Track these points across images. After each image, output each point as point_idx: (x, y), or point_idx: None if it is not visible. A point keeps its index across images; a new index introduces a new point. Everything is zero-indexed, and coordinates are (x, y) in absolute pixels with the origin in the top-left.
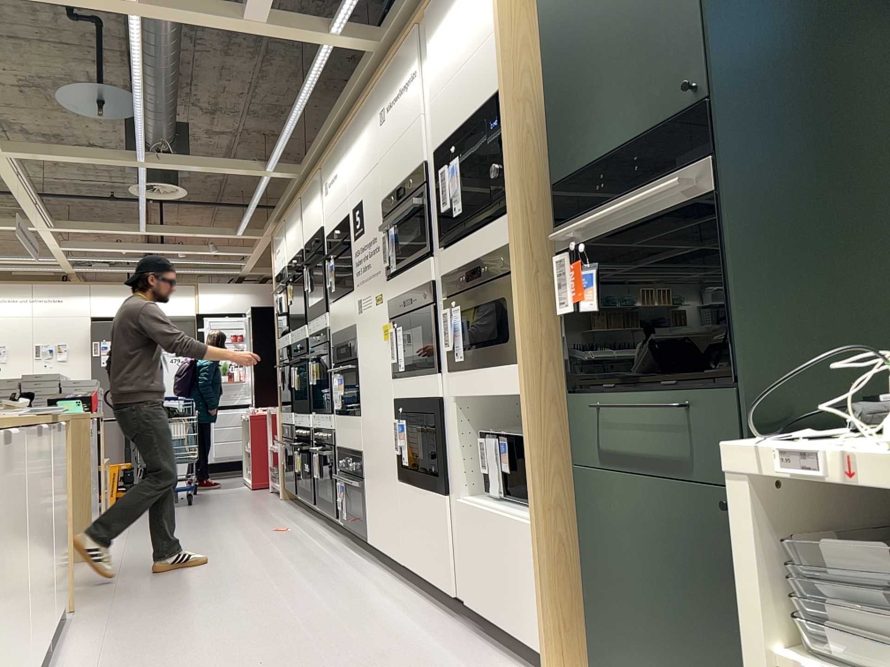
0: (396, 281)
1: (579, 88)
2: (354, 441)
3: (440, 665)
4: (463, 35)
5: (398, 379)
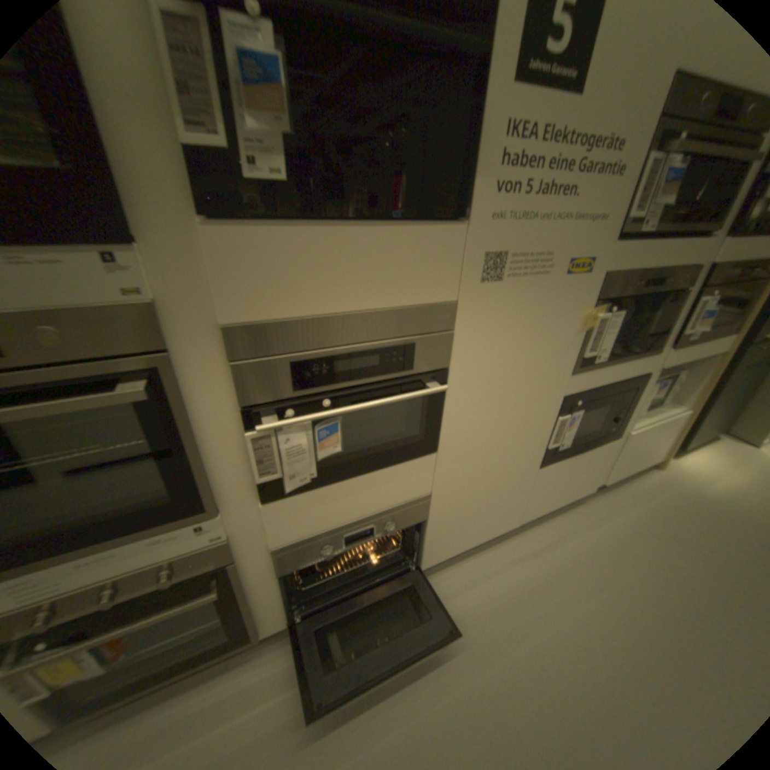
0: (645, 247)
1: None
2: (399, 494)
3: (662, 512)
4: None
5: (584, 372)
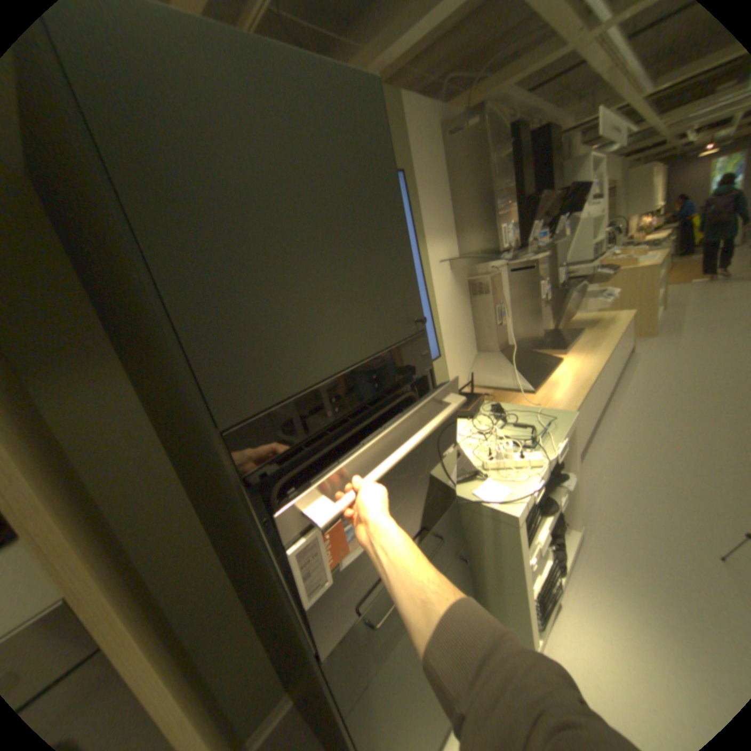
0: None
1: (253, 279)
2: None
3: None
4: None
5: None
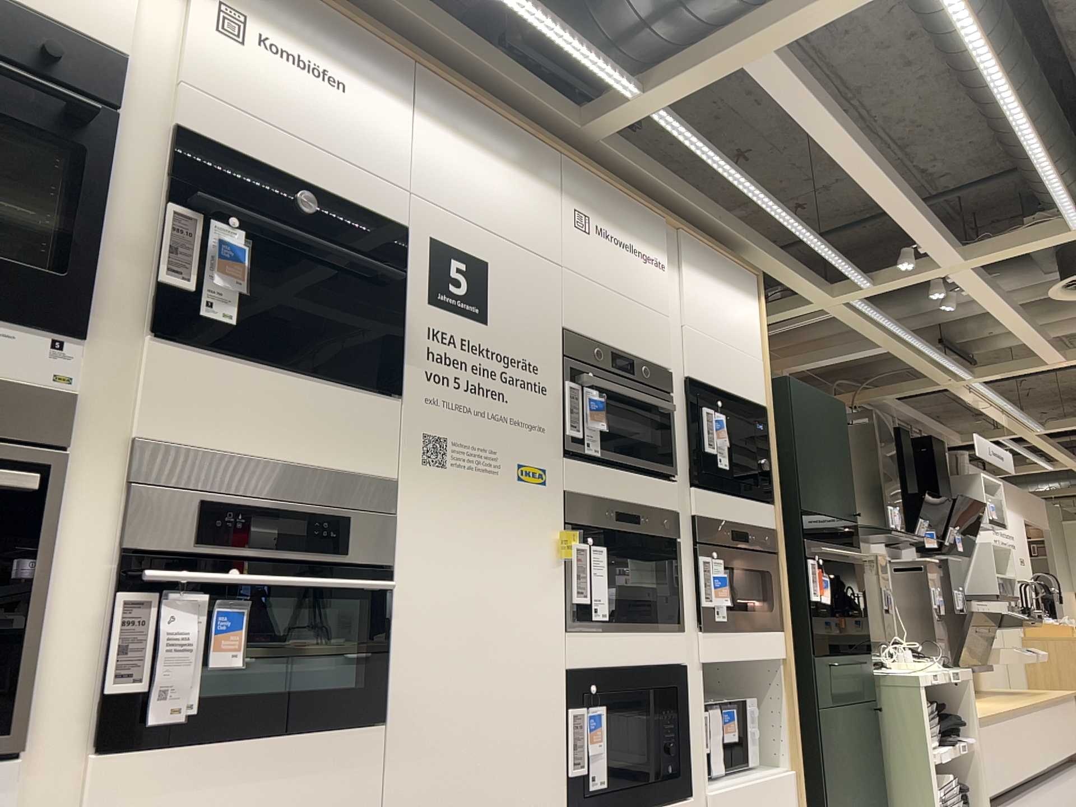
0: (598, 473)
1: (810, 463)
2: None
3: None
4: (728, 319)
5: (583, 633)
